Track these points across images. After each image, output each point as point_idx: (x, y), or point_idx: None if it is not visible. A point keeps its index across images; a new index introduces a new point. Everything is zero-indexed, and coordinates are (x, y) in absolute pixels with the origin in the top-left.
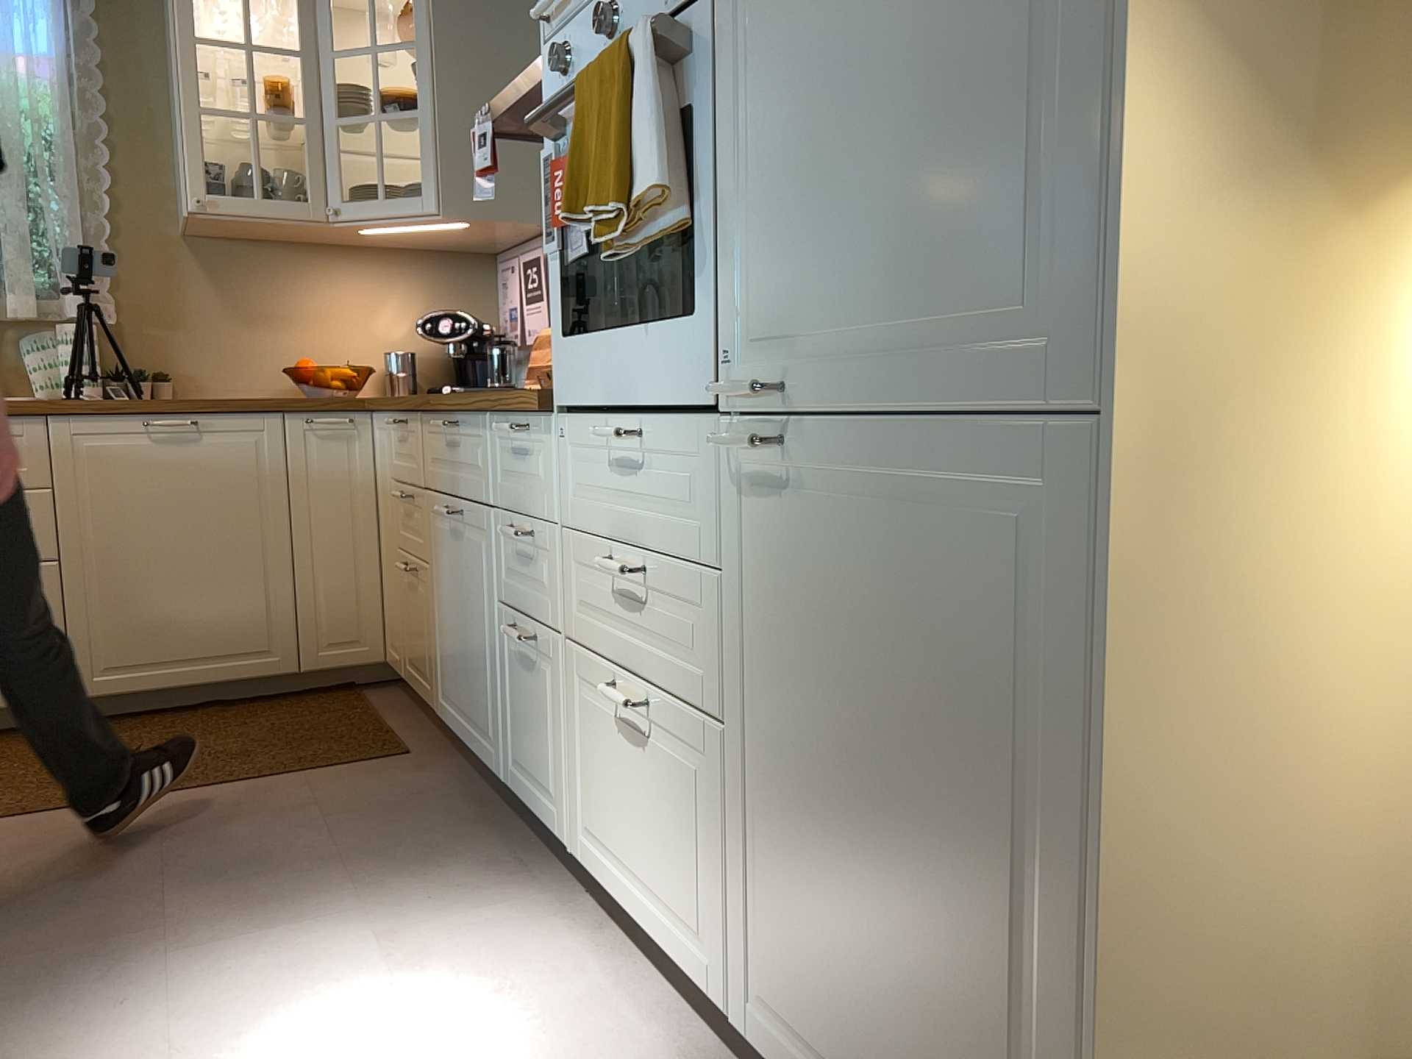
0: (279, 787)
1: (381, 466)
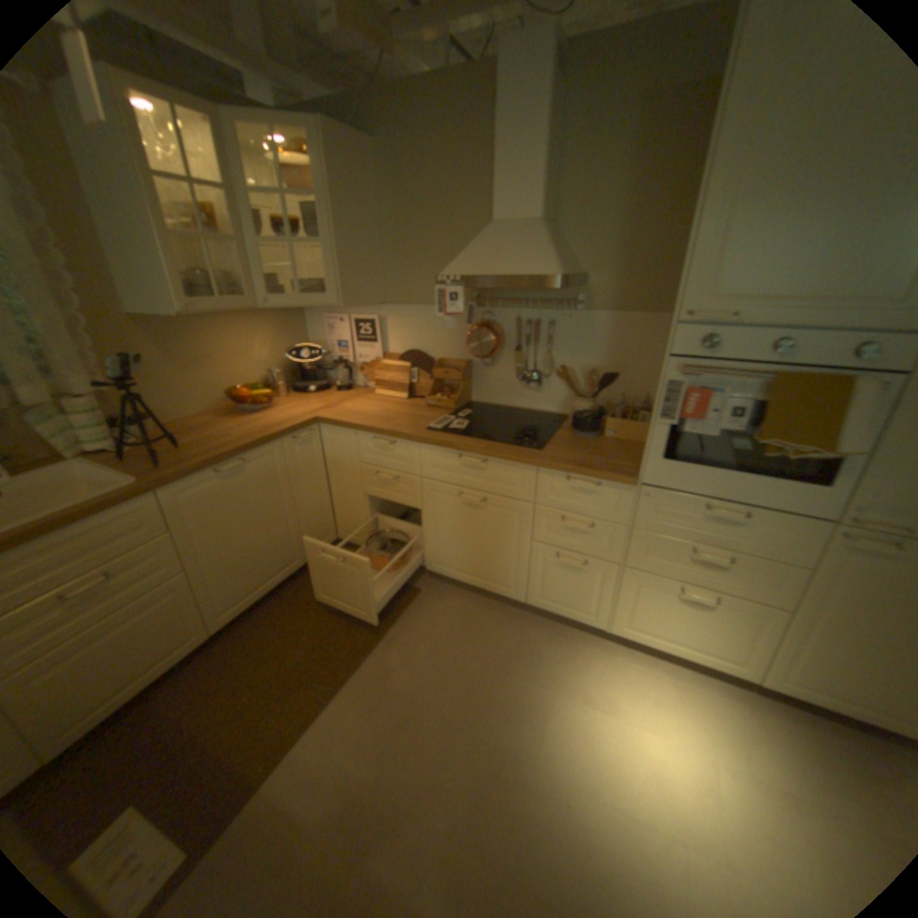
0: (397, 637)
1: (337, 453)
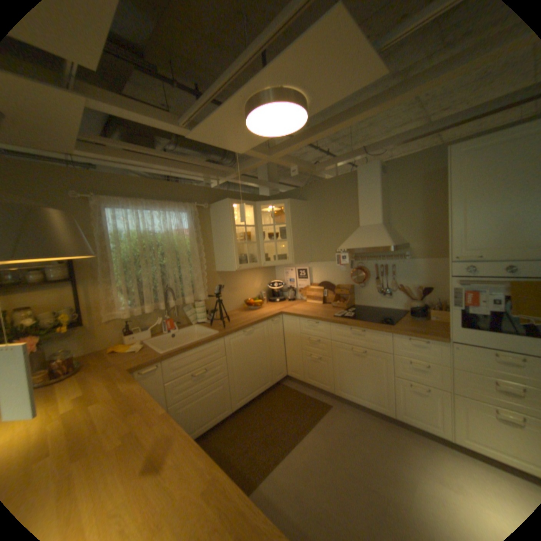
0: (322, 429)
1: (290, 329)
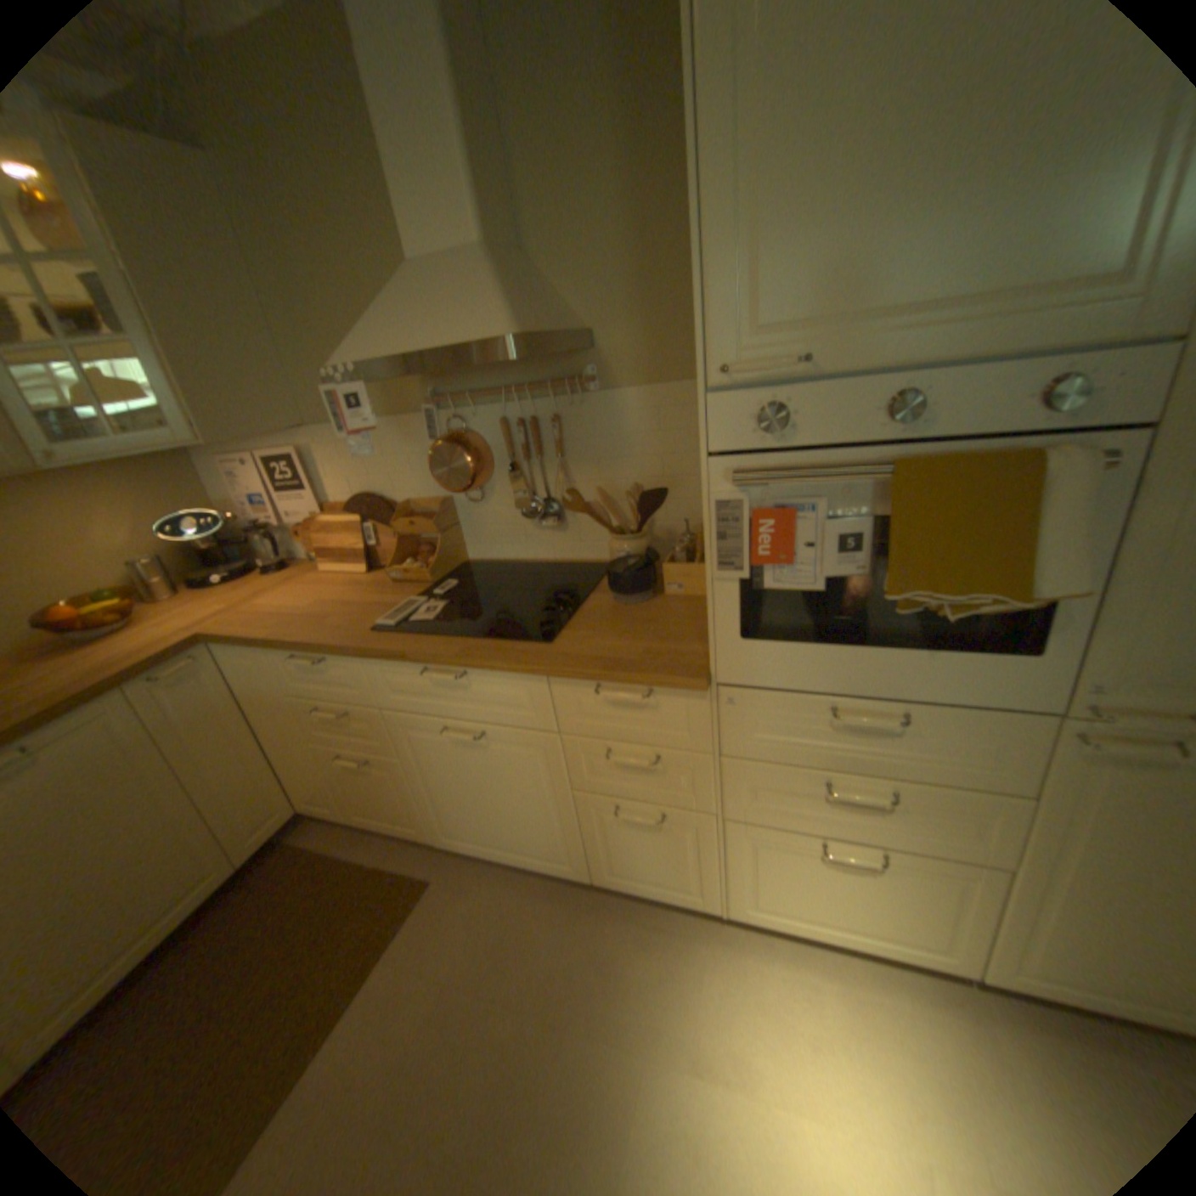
0: (381, 992)
1: (251, 687)
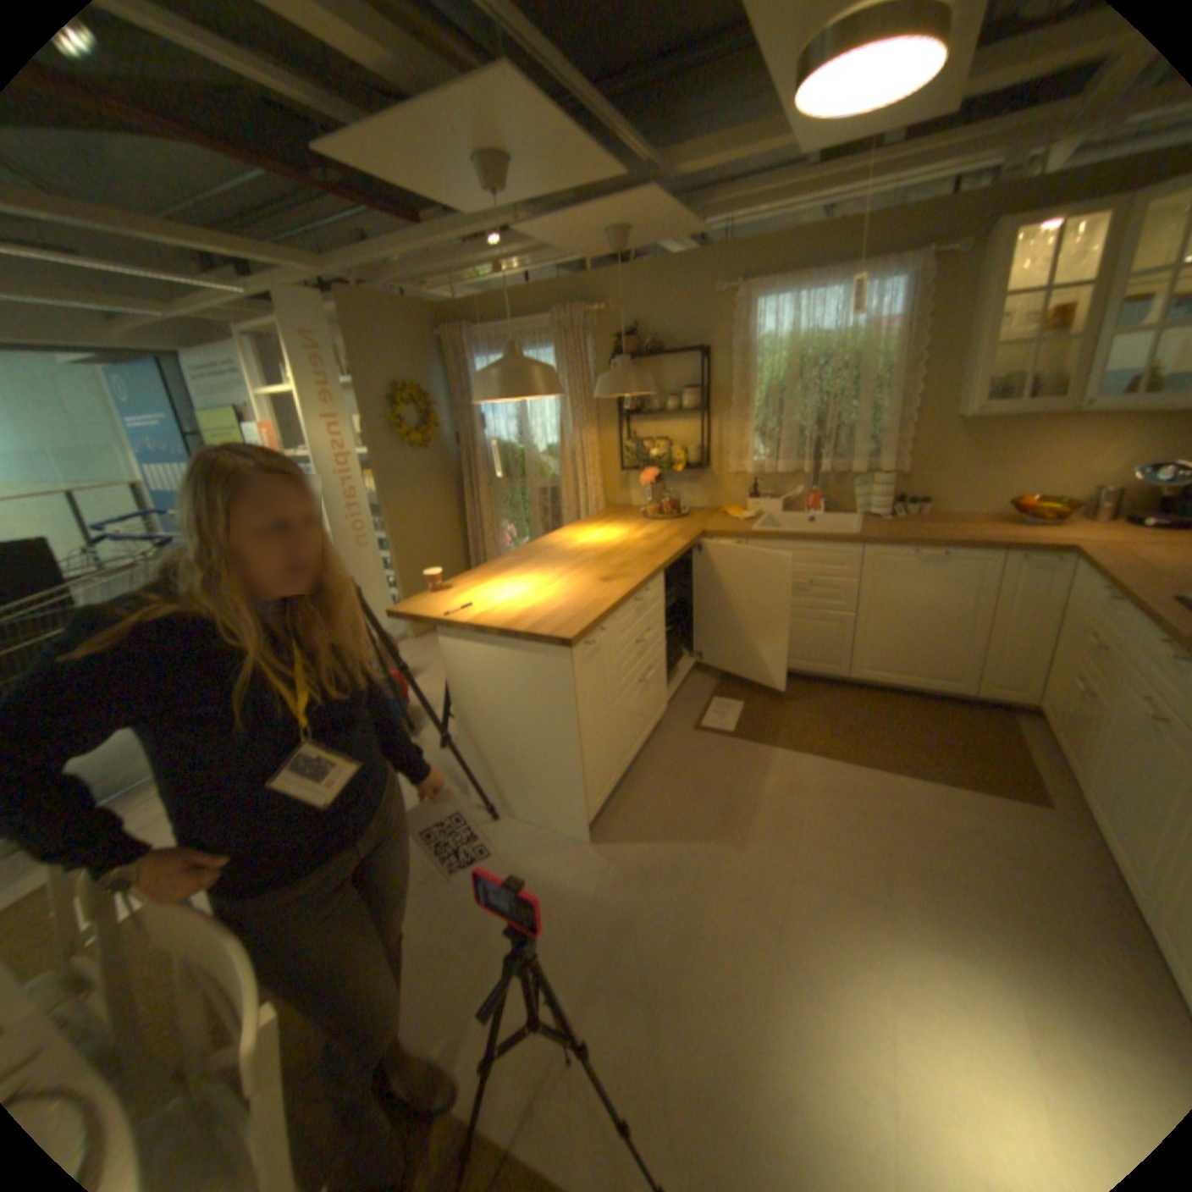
0: (958, 799)
1: (1078, 598)
